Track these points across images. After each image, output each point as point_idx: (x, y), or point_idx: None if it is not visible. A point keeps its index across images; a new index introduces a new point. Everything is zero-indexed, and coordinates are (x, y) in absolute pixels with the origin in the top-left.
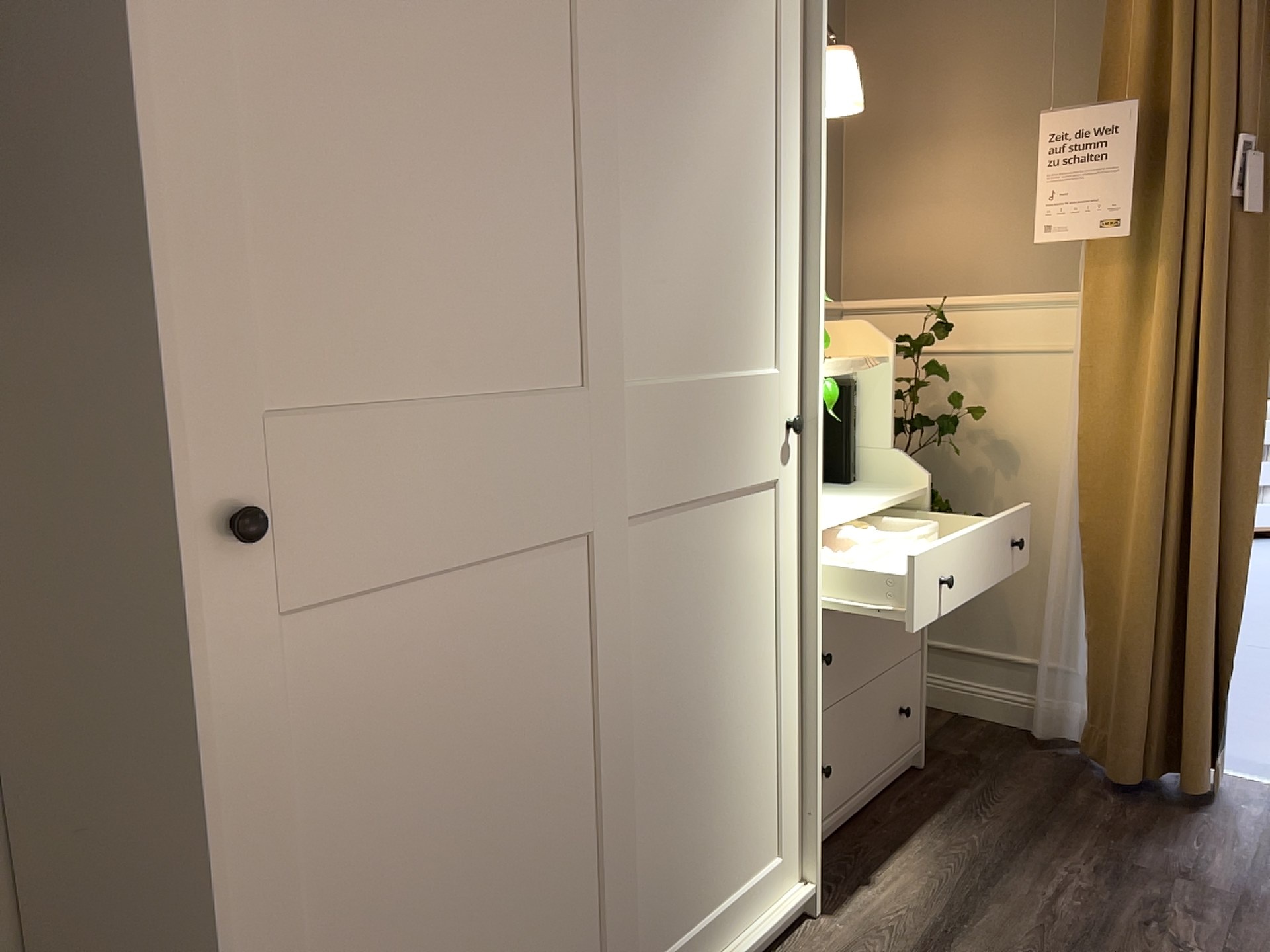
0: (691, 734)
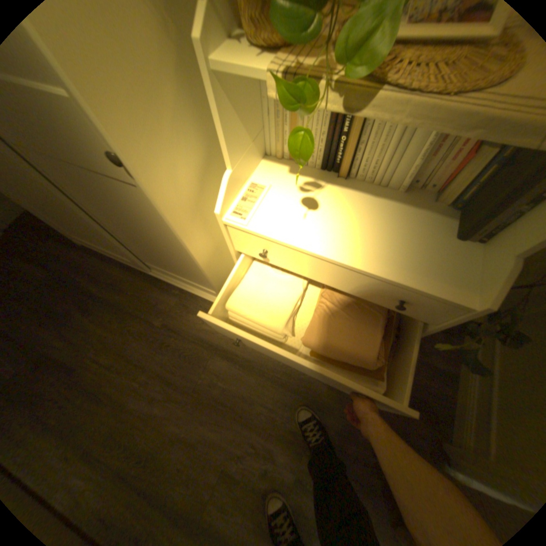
0: (139, 240)
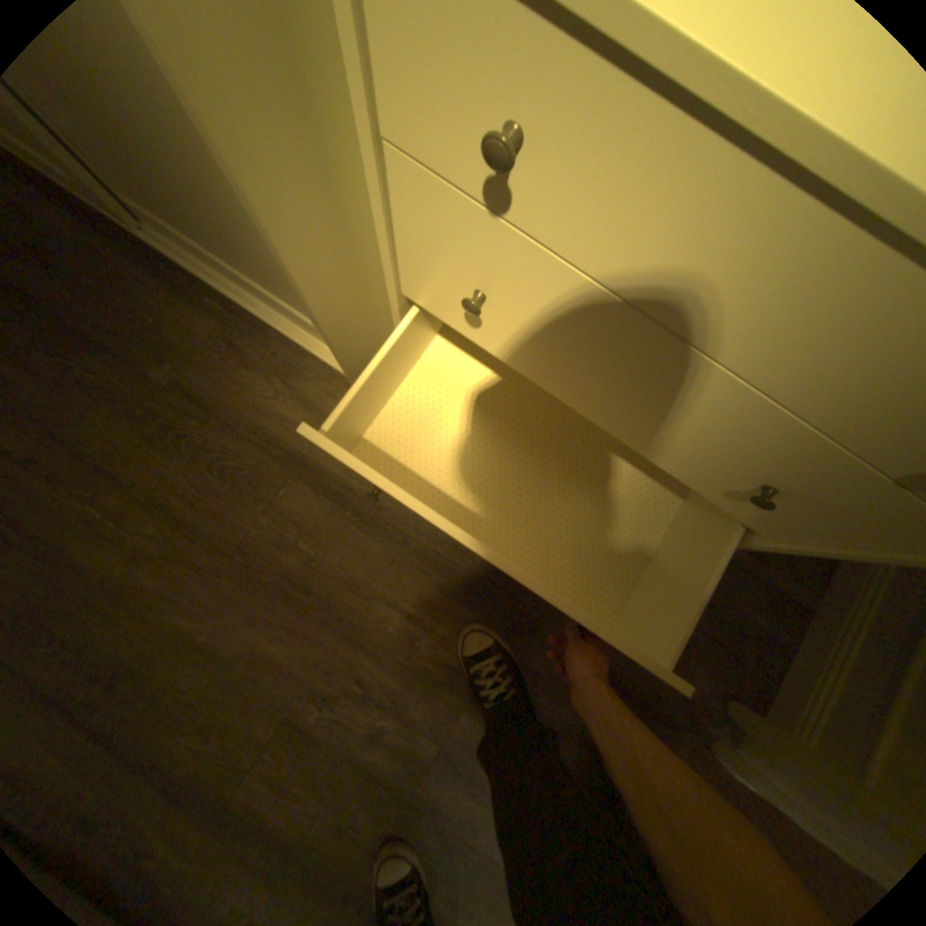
0: None
